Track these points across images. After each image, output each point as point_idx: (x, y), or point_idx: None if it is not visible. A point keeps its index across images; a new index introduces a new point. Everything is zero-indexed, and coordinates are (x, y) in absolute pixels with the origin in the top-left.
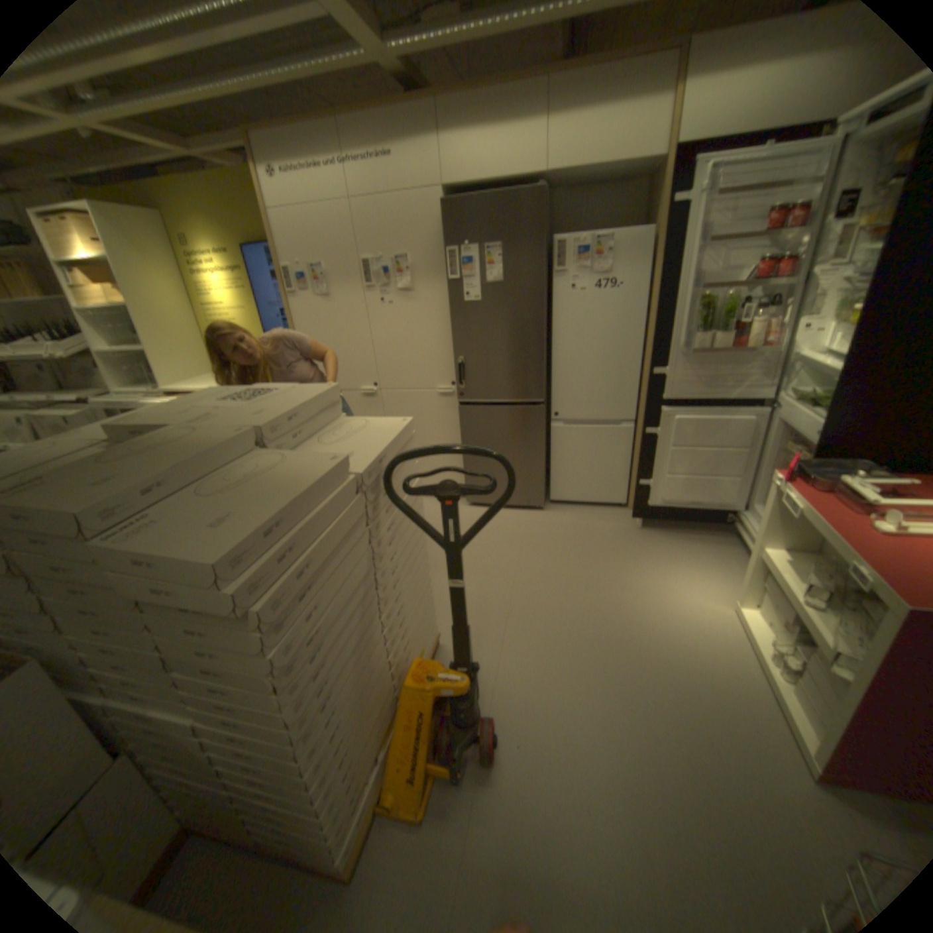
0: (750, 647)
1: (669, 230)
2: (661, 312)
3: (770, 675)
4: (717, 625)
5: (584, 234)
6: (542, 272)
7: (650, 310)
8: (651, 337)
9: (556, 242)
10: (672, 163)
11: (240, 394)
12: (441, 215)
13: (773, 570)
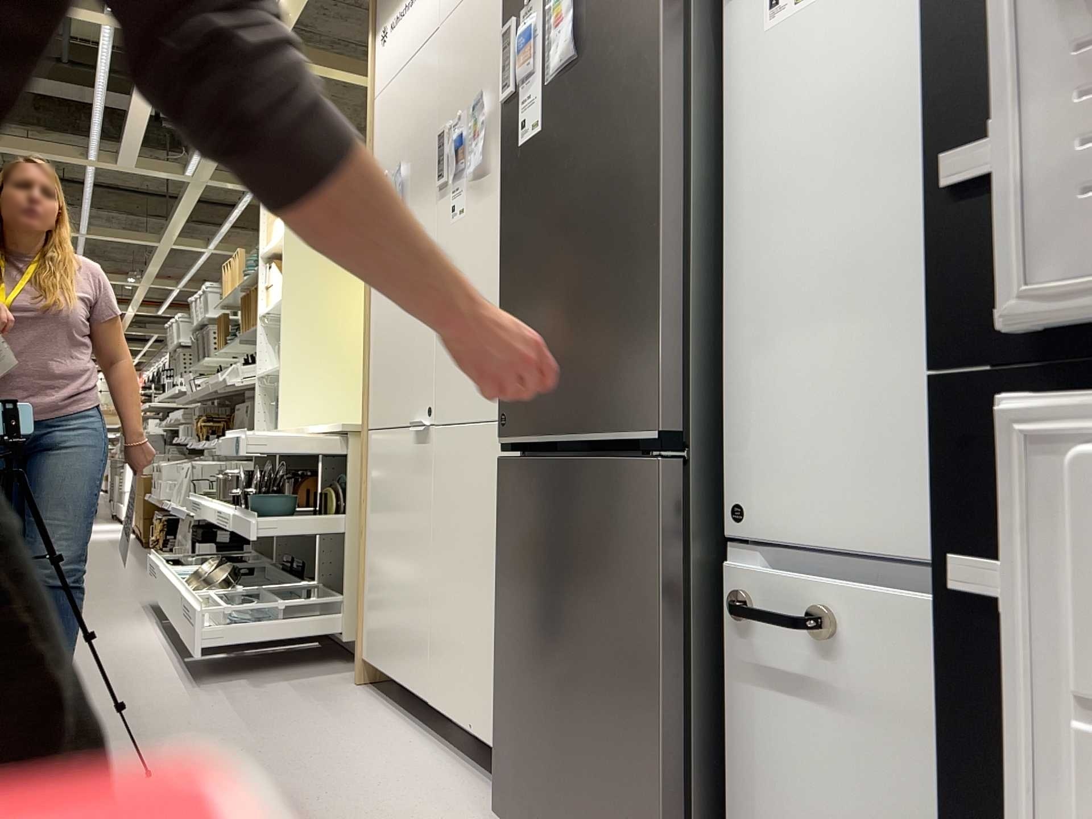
0: None
1: None
2: None
3: None
4: None
5: None
6: None
7: None
8: None
9: None
10: None
11: None
12: None
13: None
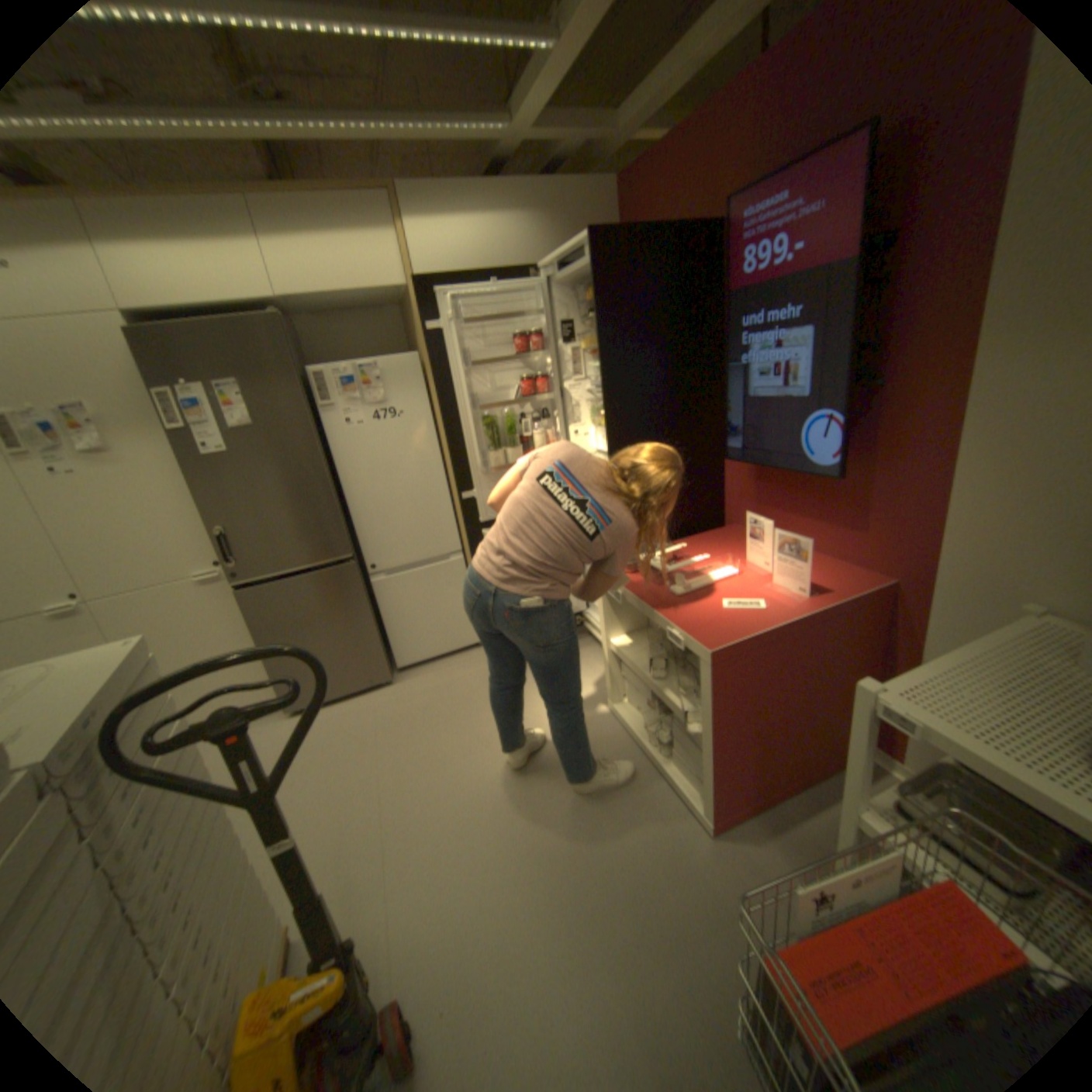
0: (630, 738)
1: (433, 357)
2: (450, 437)
3: (651, 758)
4: (598, 731)
5: (342, 364)
6: (303, 408)
7: (440, 436)
8: (450, 463)
9: (312, 374)
10: (414, 293)
11: None
12: (129, 347)
13: (621, 658)
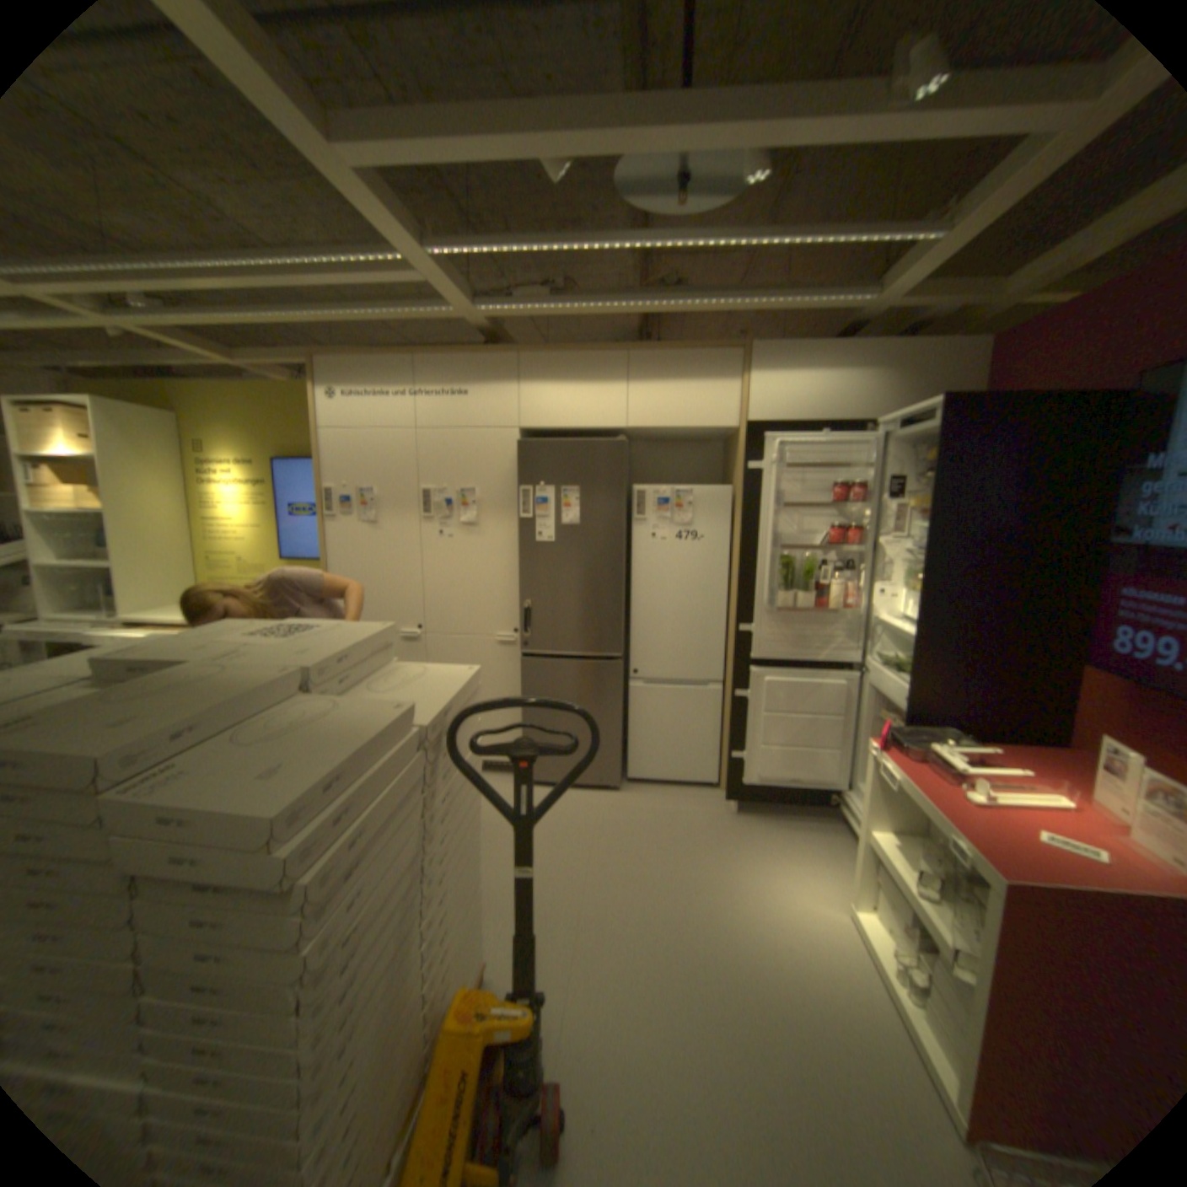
0: (872, 964)
1: (745, 493)
2: (742, 569)
3: (897, 999)
4: (832, 937)
5: (663, 487)
6: (621, 519)
7: (732, 566)
8: (734, 593)
9: (636, 492)
10: (744, 435)
11: (265, 630)
12: (516, 455)
13: (883, 859)
